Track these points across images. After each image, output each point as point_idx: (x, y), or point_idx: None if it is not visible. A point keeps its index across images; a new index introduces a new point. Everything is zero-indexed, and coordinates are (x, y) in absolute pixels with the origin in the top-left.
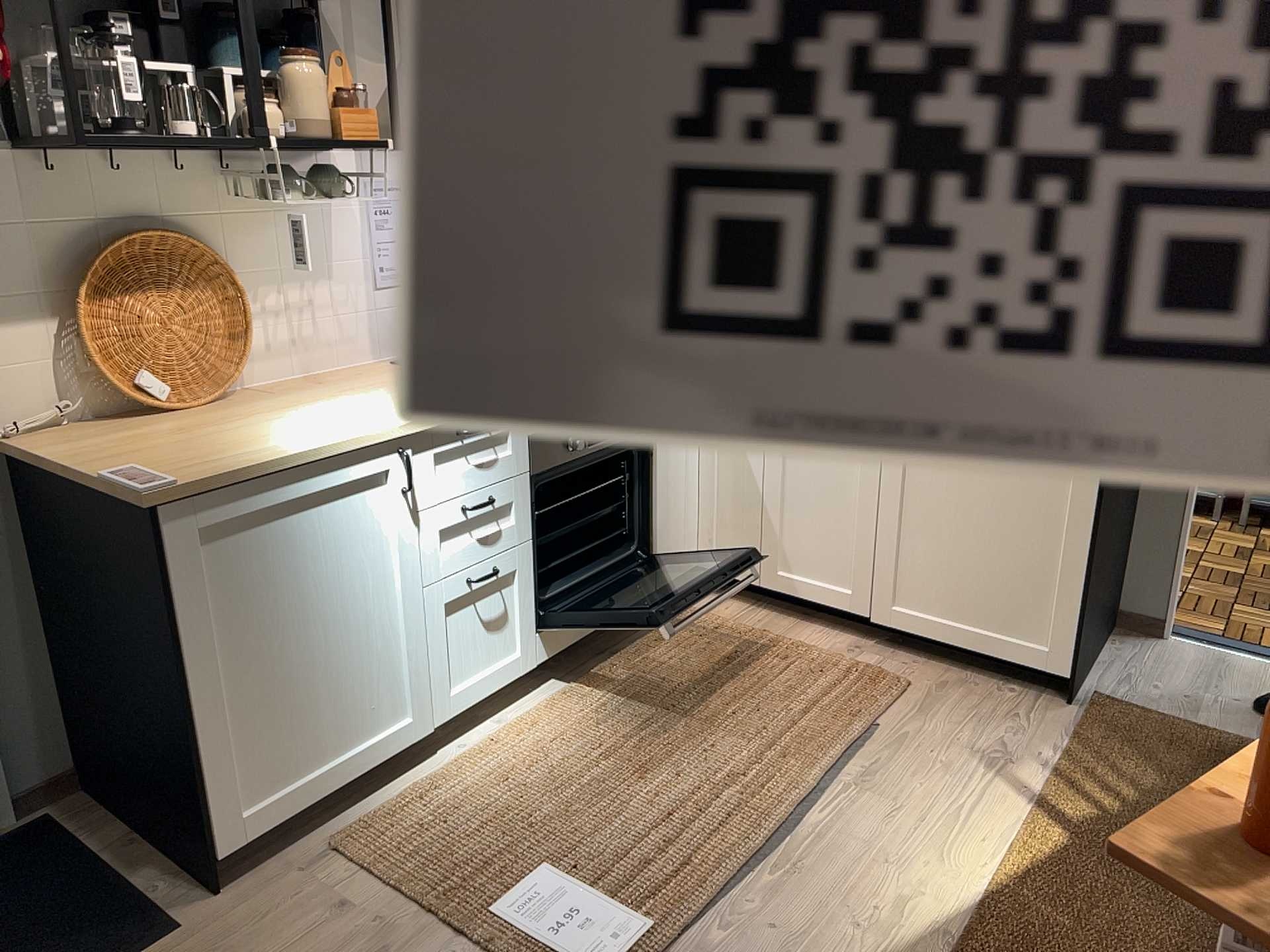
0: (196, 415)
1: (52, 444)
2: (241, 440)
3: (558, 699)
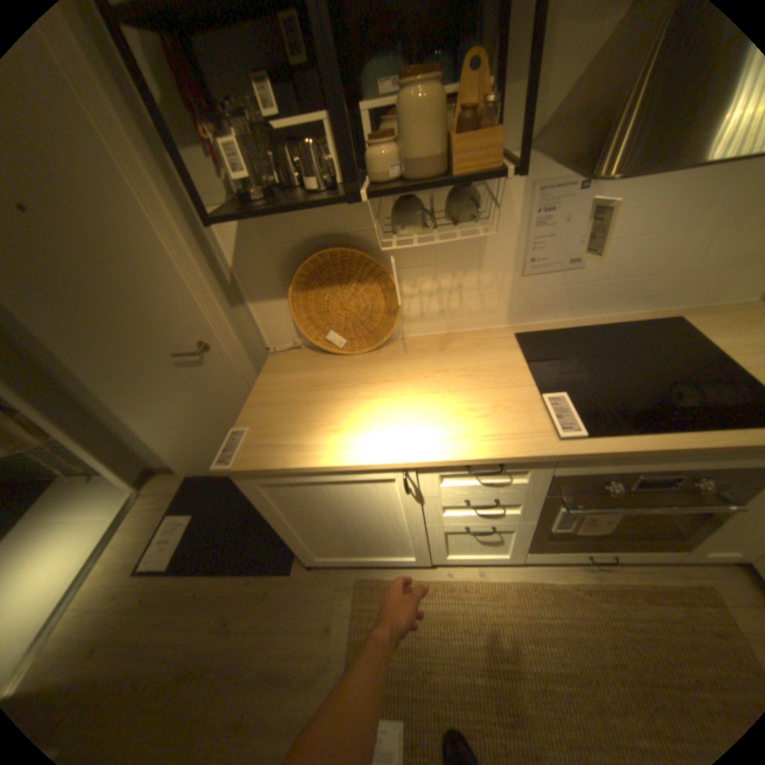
0: (348, 363)
1: (275, 366)
2: (318, 420)
3: (524, 589)
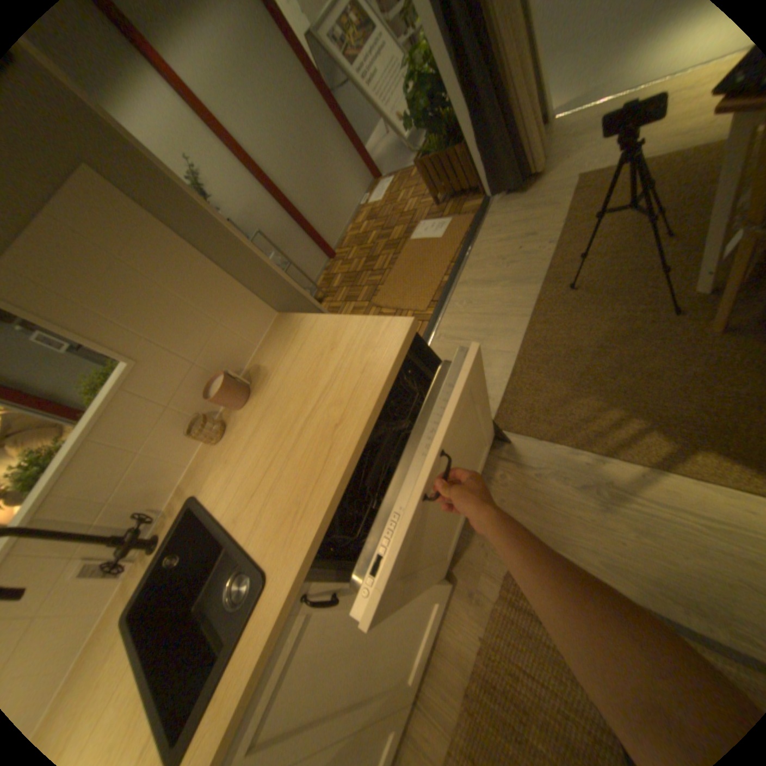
0: None
1: None
2: None
3: None
